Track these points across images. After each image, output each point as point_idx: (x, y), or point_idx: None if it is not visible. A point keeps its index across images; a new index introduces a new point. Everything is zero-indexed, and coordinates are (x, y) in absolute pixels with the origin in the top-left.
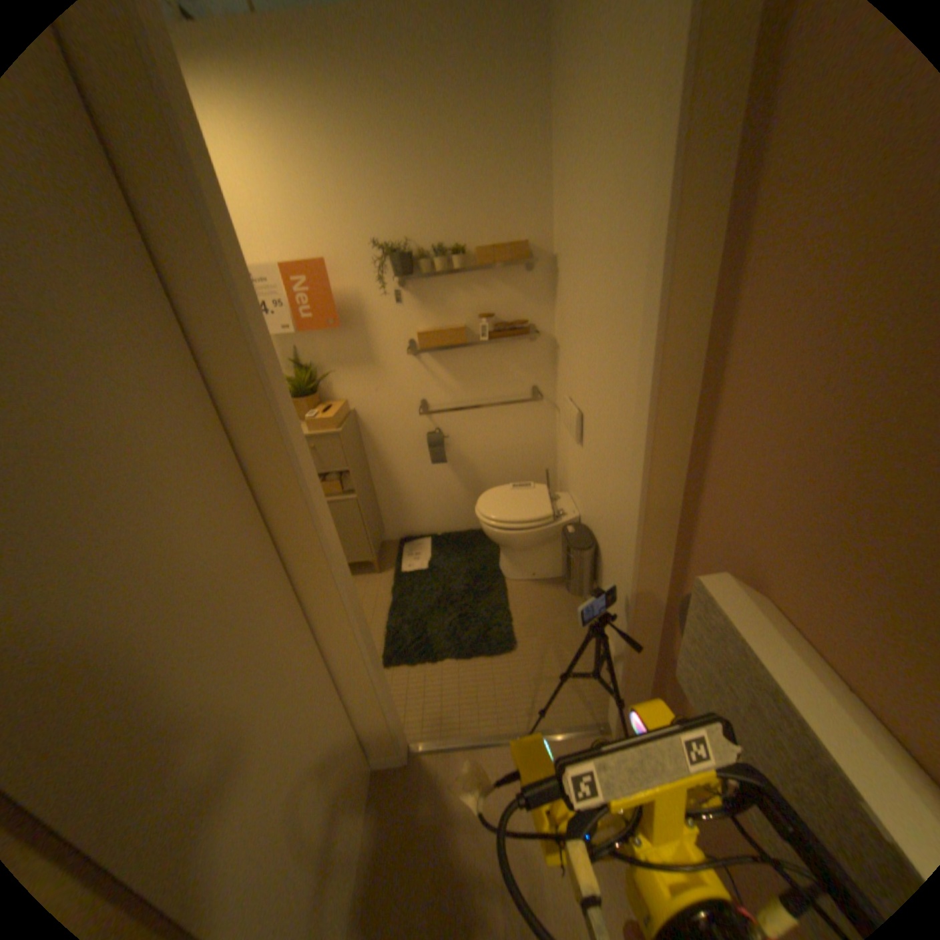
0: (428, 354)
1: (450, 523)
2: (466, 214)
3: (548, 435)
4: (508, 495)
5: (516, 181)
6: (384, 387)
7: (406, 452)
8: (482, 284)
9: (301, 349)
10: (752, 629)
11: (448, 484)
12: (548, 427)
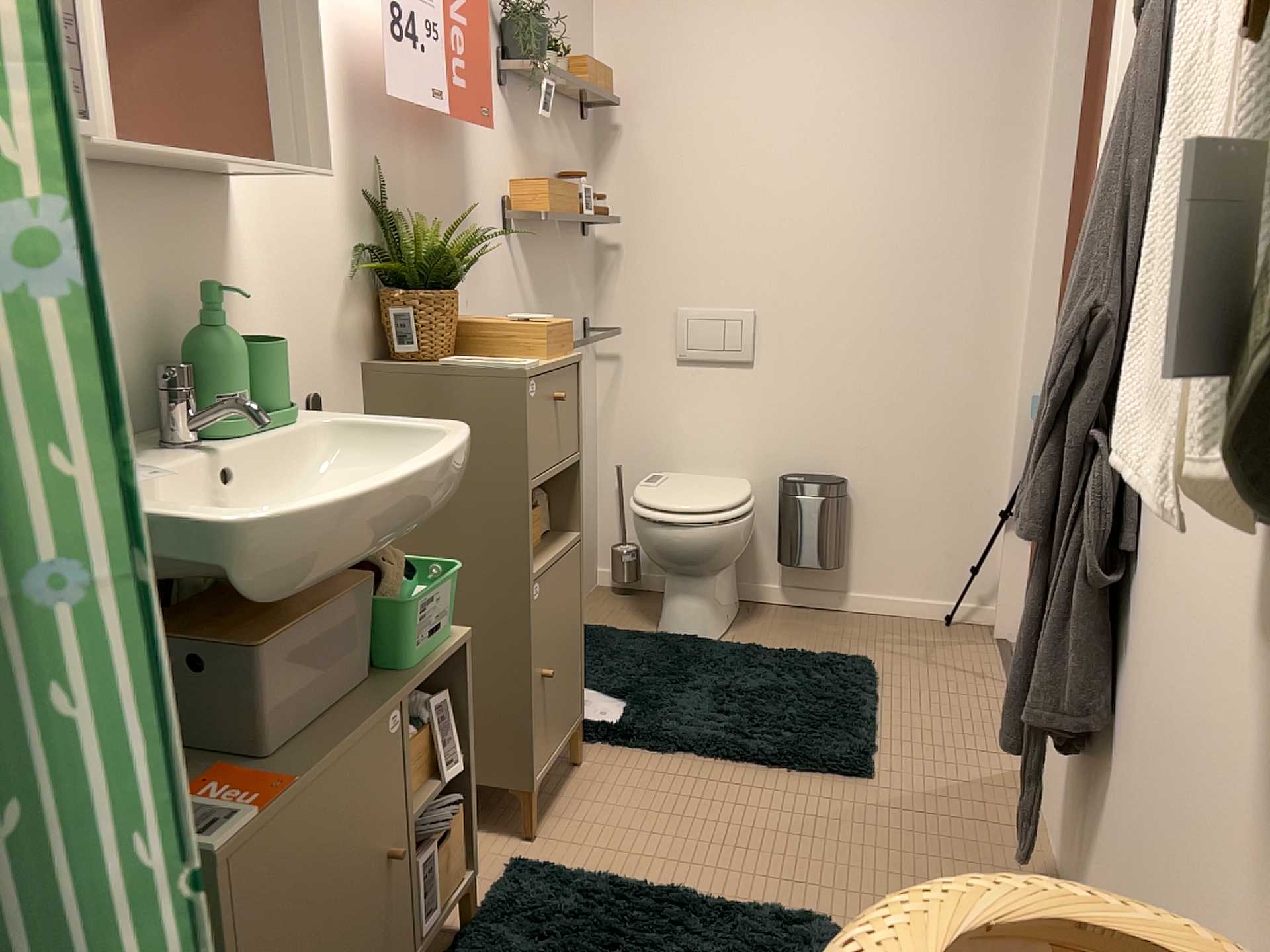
0: (518, 234)
1: None
2: (549, 3)
3: (593, 407)
4: (664, 489)
5: None
6: (477, 295)
7: None
8: (557, 124)
9: (387, 169)
10: None
11: None
12: (593, 392)
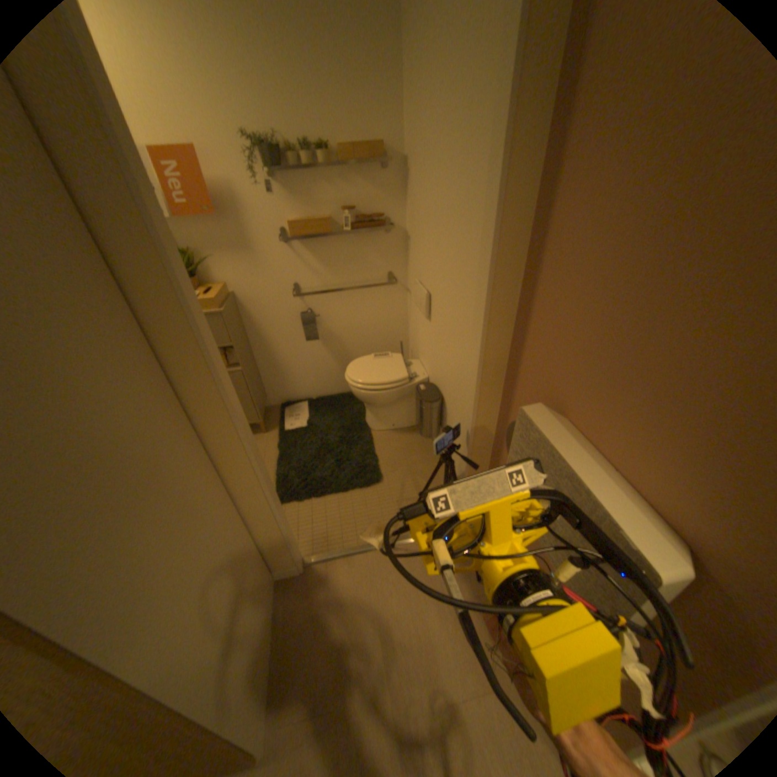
0: (298, 242)
1: (323, 389)
2: (327, 110)
3: (401, 313)
4: (372, 363)
5: (372, 82)
6: (260, 271)
7: (282, 329)
8: (344, 178)
9: (177, 233)
10: (554, 442)
11: (320, 356)
12: (401, 306)
